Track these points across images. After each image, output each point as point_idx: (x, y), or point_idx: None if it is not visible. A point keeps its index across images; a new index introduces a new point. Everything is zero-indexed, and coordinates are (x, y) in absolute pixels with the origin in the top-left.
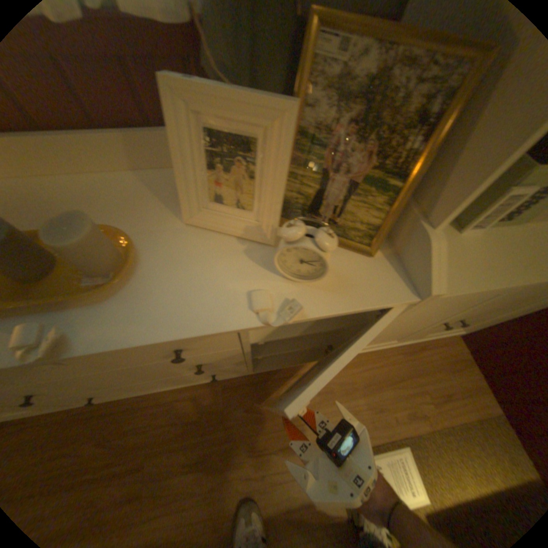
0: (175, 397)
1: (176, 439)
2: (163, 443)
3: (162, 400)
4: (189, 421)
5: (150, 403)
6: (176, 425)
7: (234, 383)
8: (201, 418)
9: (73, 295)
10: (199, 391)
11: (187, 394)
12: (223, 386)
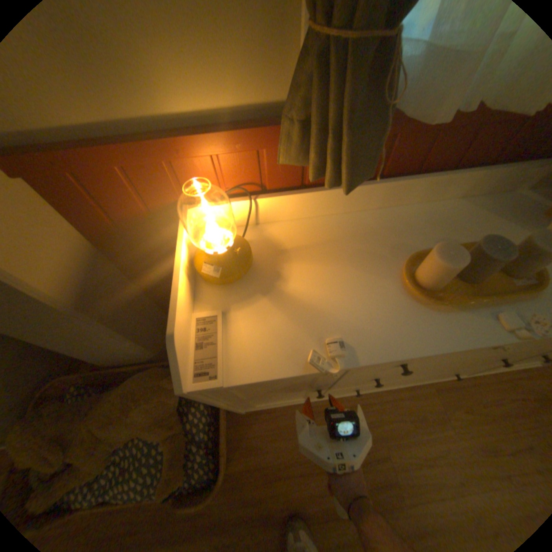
0: (395, 396)
1: (411, 434)
2: (400, 436)
3: (385, 398)
4: (416, 418)
5: (374, 400)
6: (405, 420)
7: (445, 385)
8: (426, 416)
9: (512, 291)
10: (415, 391)
11: (405, 394)
12: (435, 387)
